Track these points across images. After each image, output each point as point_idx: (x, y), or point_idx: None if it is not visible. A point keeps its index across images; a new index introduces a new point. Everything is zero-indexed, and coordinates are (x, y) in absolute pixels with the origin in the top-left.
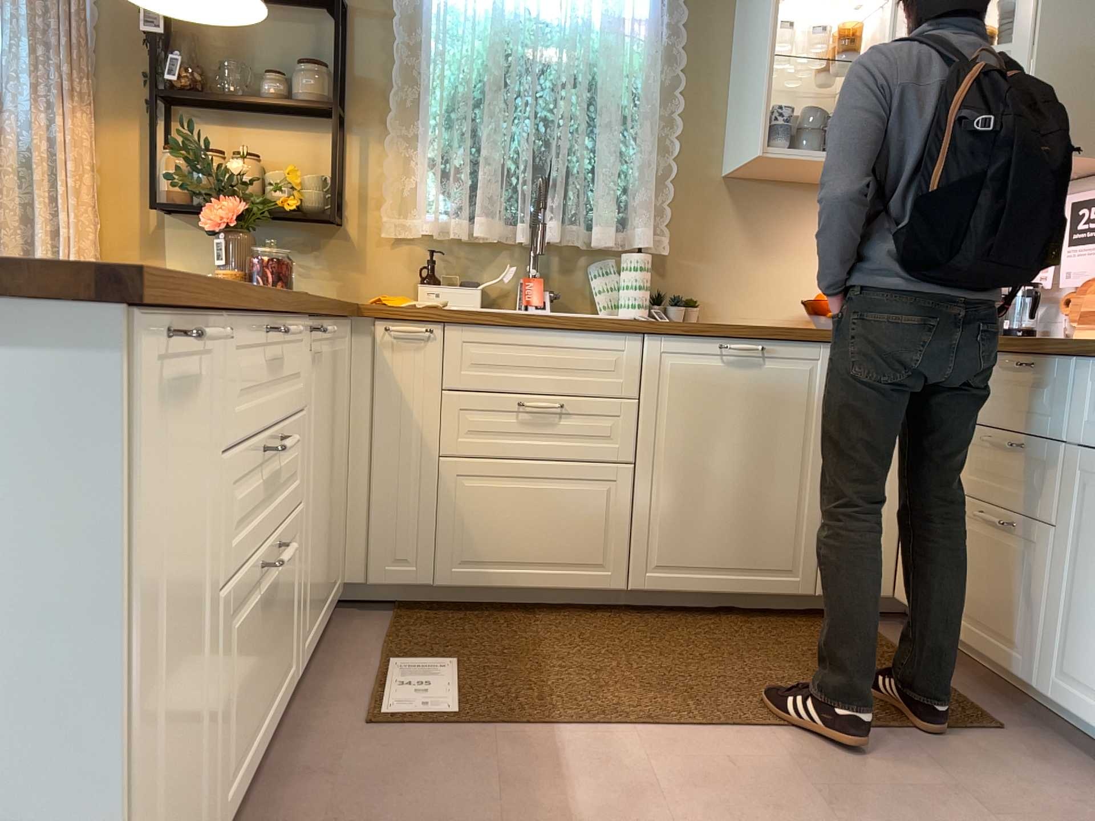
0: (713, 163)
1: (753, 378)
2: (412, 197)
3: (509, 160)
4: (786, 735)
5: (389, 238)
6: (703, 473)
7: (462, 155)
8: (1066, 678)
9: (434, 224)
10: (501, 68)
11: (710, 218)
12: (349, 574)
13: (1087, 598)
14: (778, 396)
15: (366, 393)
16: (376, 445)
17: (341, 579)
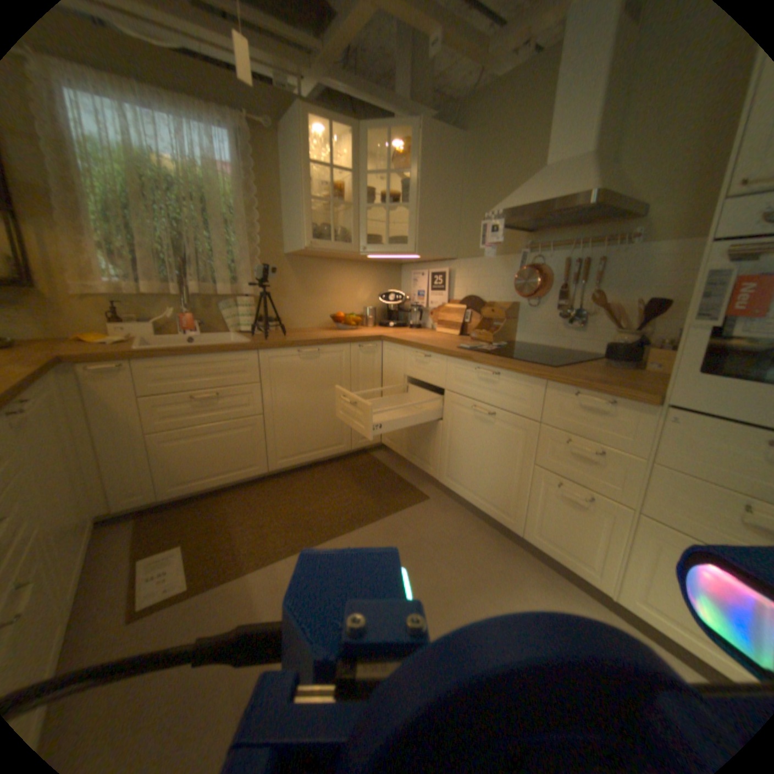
0: (276, 247)
1: (312, 364)
2: (83, 268)
3: (152, 244)
4: (352, 533)
5: (71, 295)
6: (295, 411)
7: (116, 241)
8: (447, 476)
9: (105, 286)
10: (132, 184)
11: (278, 276)
12: (93, 513)
13: (454, 448)
14: (324, 370)
15: (77, 409)
16: (93, 438)
17: (88, 520)
